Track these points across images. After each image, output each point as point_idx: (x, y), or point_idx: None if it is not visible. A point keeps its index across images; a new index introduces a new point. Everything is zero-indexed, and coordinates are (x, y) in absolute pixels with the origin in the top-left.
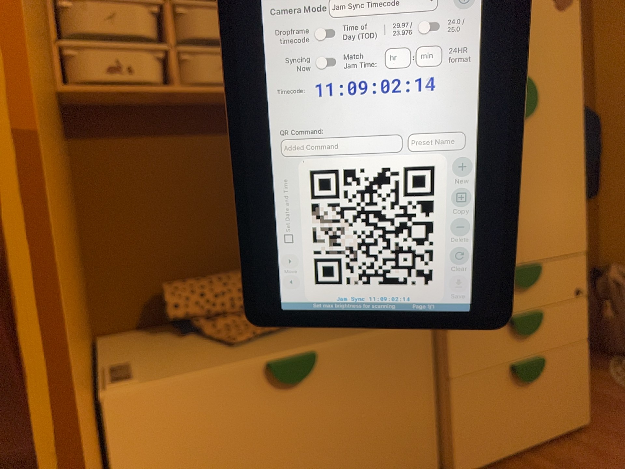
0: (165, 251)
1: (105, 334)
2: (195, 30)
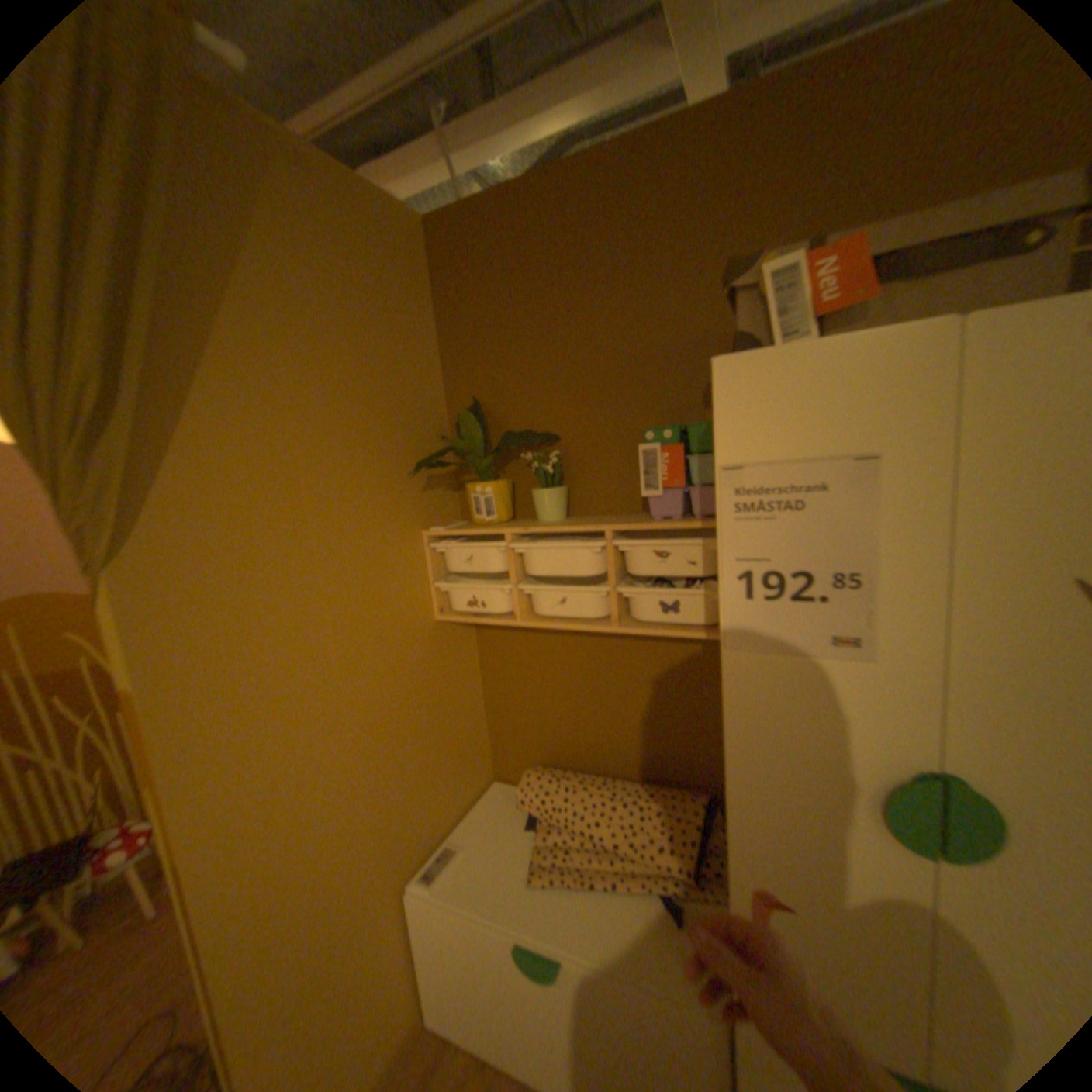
0: (544, 731)
1: (501, 778)
2: (534, 567)
